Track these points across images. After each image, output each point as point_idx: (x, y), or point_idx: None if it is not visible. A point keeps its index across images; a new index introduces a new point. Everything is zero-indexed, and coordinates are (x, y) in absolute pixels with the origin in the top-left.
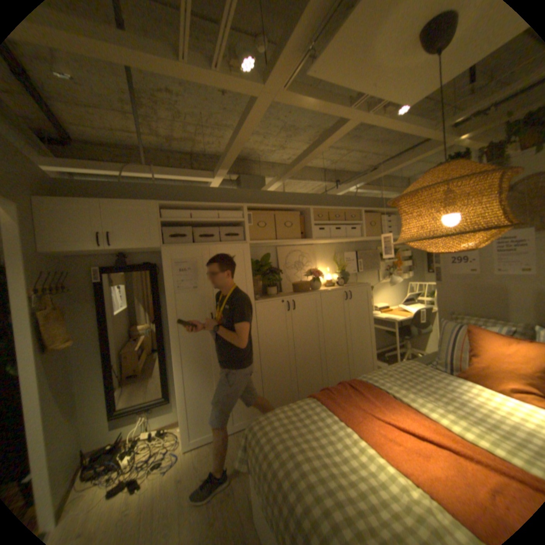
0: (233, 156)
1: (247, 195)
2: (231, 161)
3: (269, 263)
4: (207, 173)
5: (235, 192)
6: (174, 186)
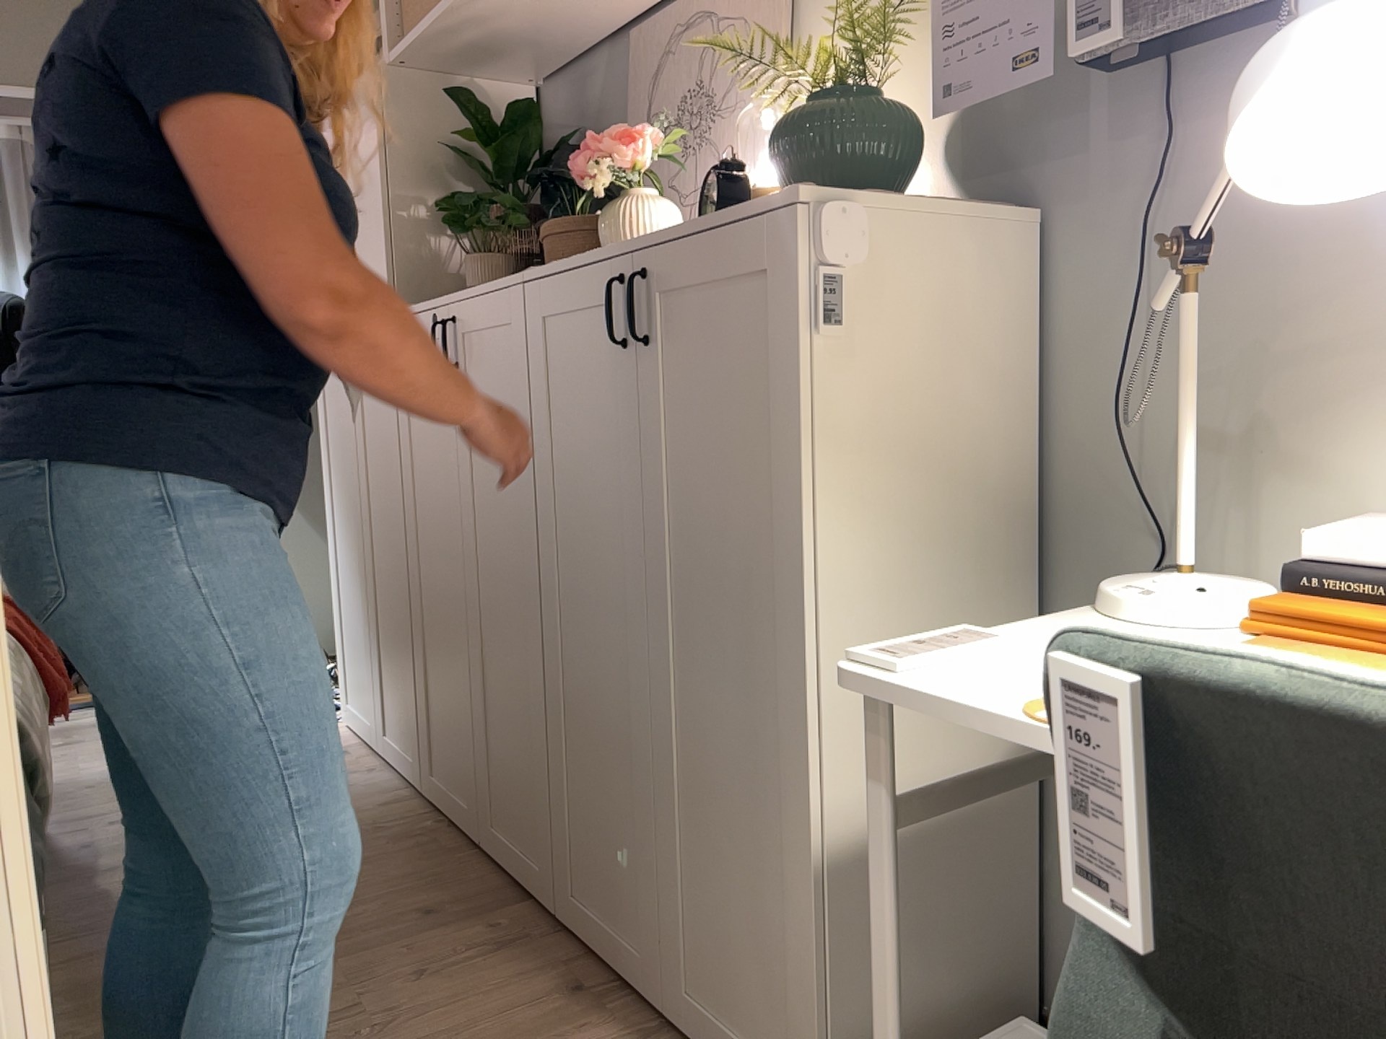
0: None
1: None
2: None
3: (522, 135)
4: None
5: None
6: None
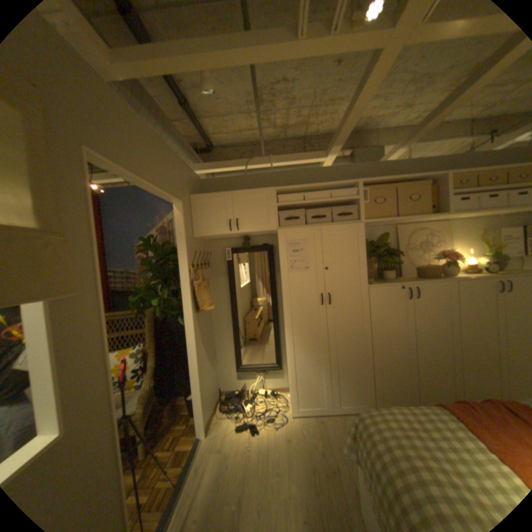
0: (349, 129)
1: (363, 170)
2: (345, 135)
3: (388, 244)
4: (319, 153)
5: (349, 168)
6: (289, 171)
